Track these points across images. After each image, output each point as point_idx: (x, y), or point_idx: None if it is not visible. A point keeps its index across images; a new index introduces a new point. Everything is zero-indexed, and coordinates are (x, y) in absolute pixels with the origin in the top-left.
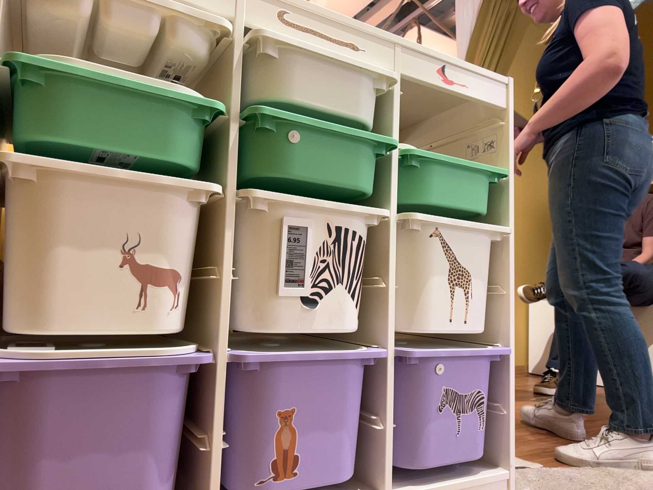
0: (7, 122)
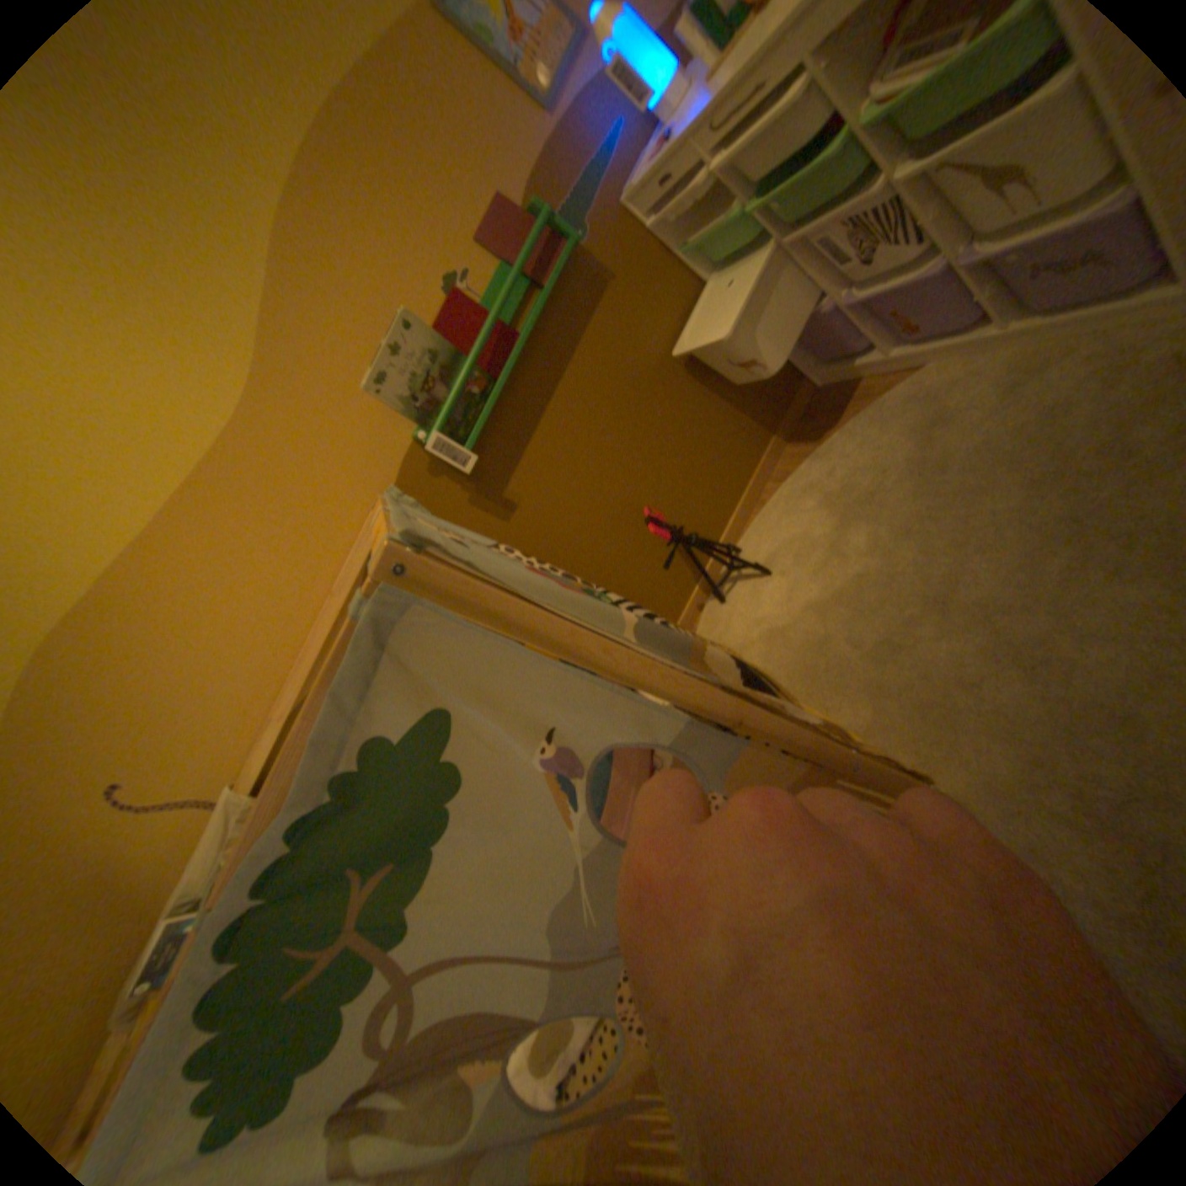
0: (703, 251)
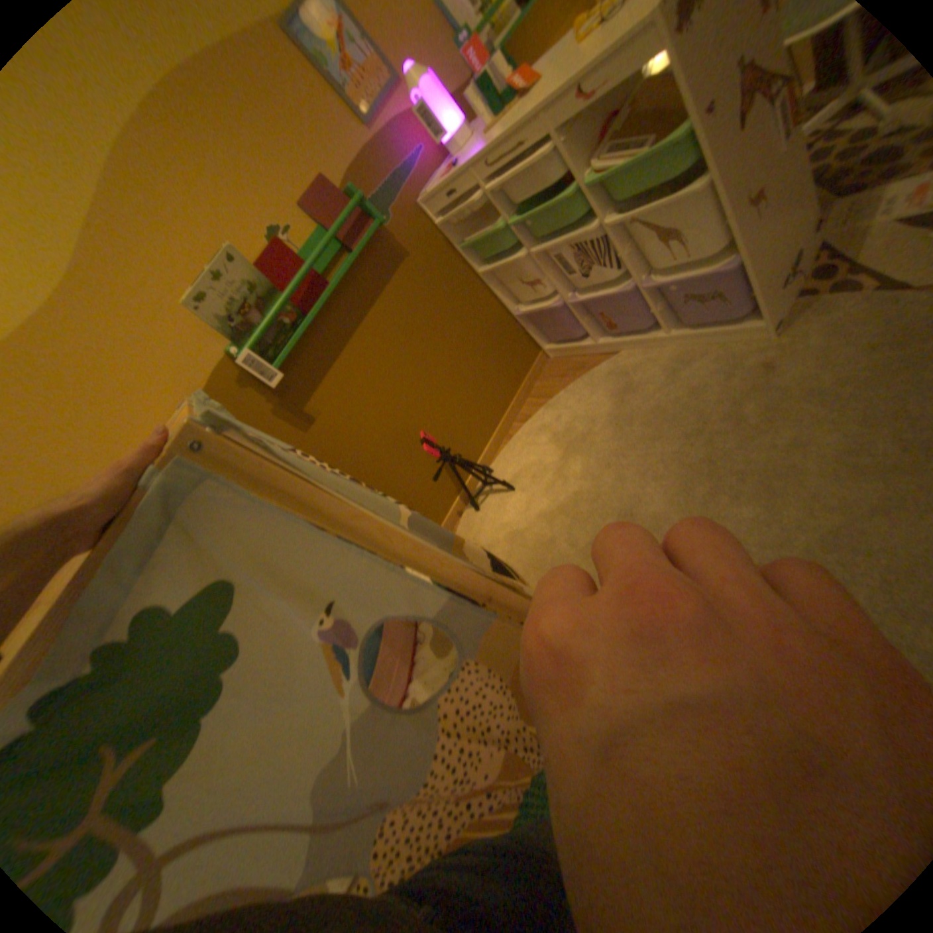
0: (475, 250)
